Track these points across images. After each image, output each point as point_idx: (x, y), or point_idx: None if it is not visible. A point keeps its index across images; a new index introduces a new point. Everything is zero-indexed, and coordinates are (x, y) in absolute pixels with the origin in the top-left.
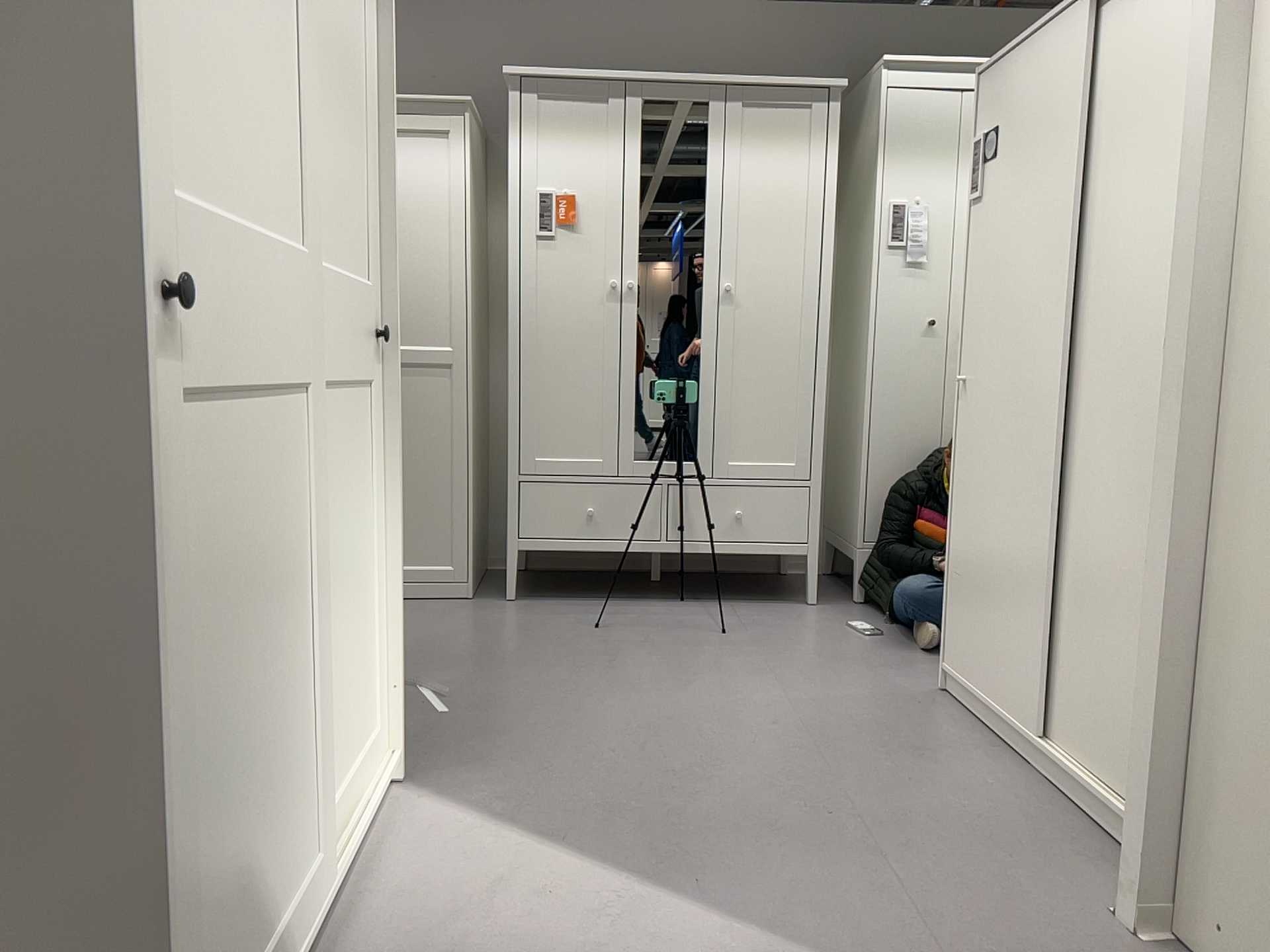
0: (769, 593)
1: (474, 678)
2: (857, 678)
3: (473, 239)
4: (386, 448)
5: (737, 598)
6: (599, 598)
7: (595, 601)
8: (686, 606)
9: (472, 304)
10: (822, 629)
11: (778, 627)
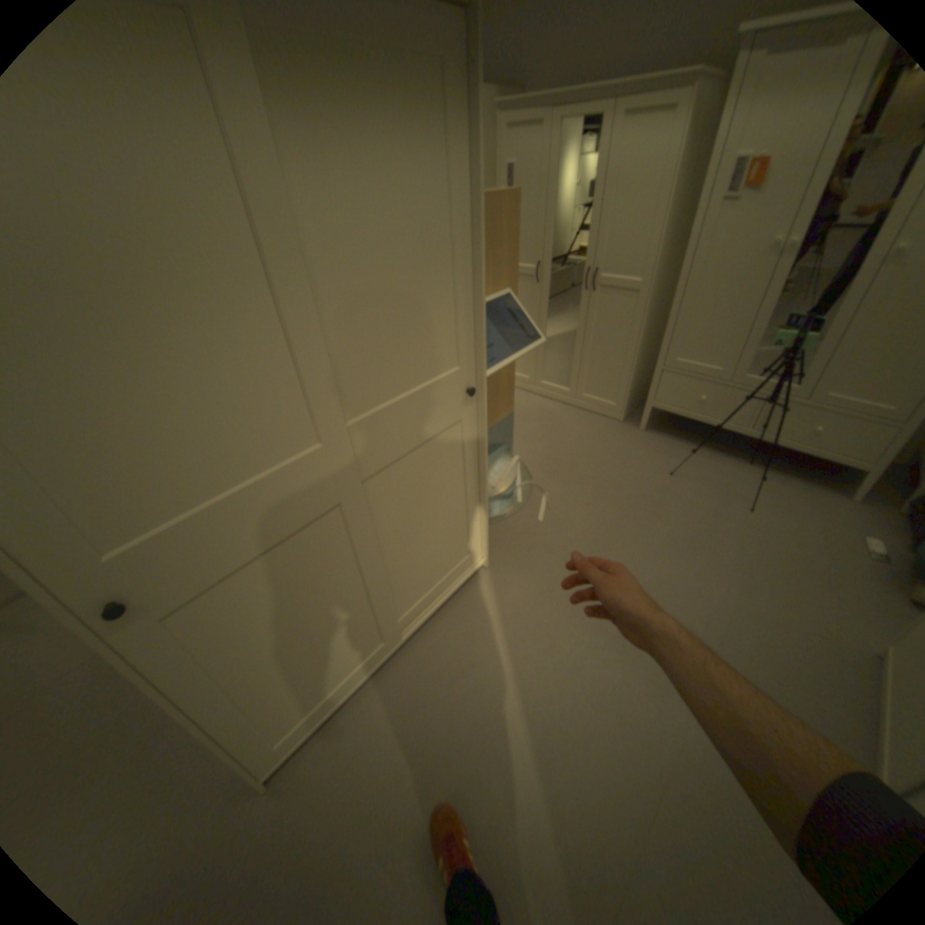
0: (828, 473)
1: (575, 494)
2: (817, 601)
3: (677, 194)
4: (480, 439)
5: (795, 472)
6: (696, 442)
7: (691, 444)
8: (750, 468)
9: (664, 246)
10: (837, 532)
11: (800, 516)
